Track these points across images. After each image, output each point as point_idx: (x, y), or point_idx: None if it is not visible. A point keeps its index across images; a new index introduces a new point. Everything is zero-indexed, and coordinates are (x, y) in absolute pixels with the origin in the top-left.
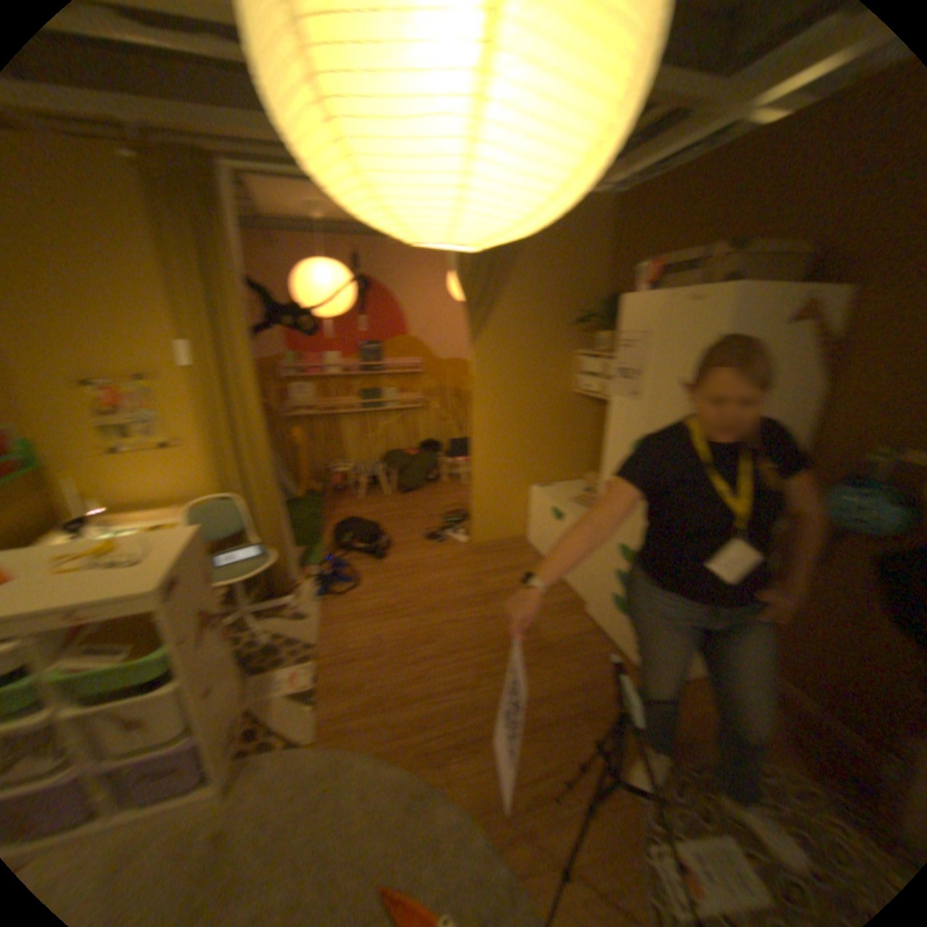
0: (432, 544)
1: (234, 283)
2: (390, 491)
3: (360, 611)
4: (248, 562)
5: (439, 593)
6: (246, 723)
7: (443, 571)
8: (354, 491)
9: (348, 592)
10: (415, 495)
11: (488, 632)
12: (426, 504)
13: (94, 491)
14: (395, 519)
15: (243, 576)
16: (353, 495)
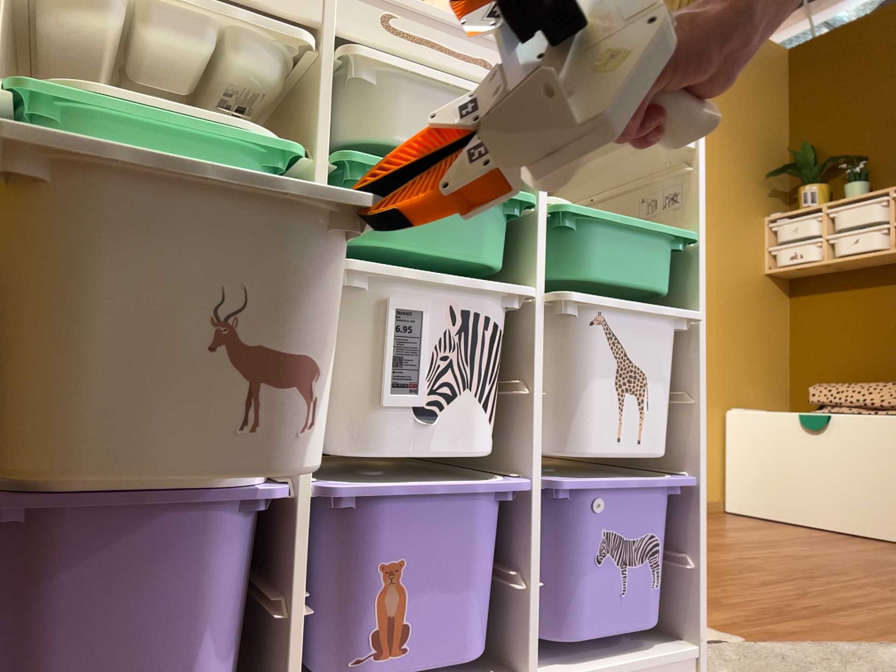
0: None
1: None
2: None
3: None
4: None
5: None
6: None
7: None
8: None
9: None
10: None
11: (815, 560)
12: None
13: None
14: None
15: None
16: None
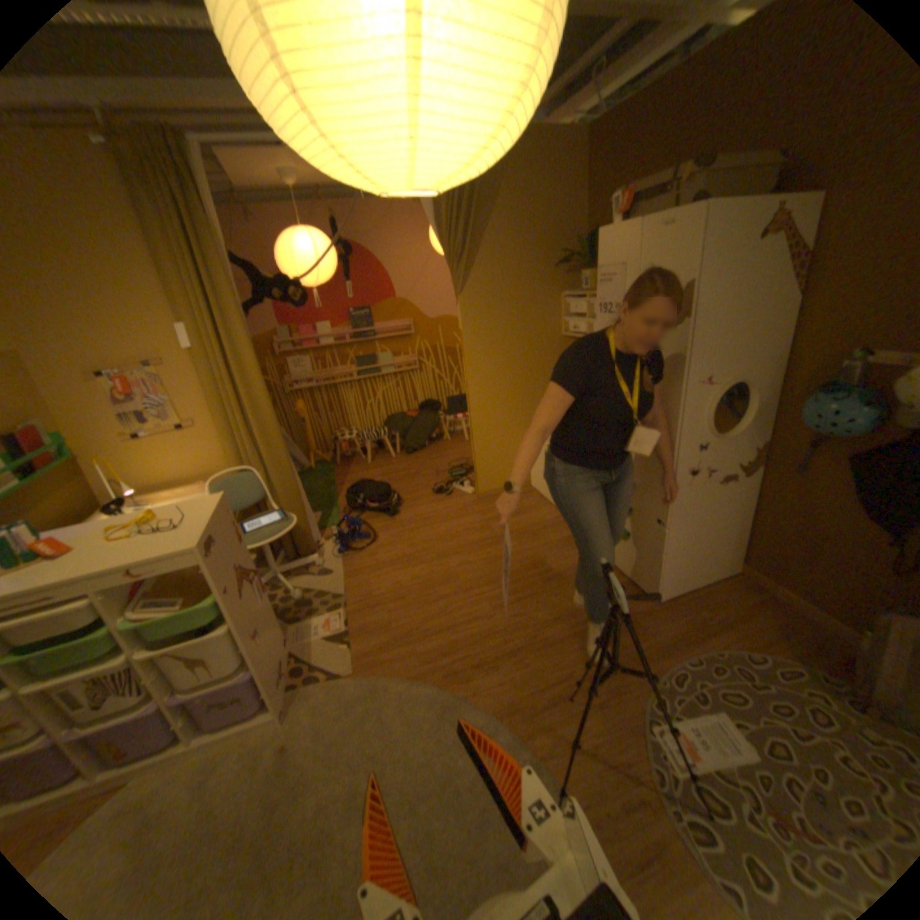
0: (438, 498)
1: (215, 262)
2: (392, 454)
3: (378, 563)
4: (269, 528)
5: (449, 541)
6: (287, 665)
7: (450, 521)
8: (358, 458)
9: (364, 549)
10: (417, 455)
11: (497, 570)
12: (428, 462)
13: (117, 477)
14: (401, 479)
15: (266, 541)
16: (358, 461)
